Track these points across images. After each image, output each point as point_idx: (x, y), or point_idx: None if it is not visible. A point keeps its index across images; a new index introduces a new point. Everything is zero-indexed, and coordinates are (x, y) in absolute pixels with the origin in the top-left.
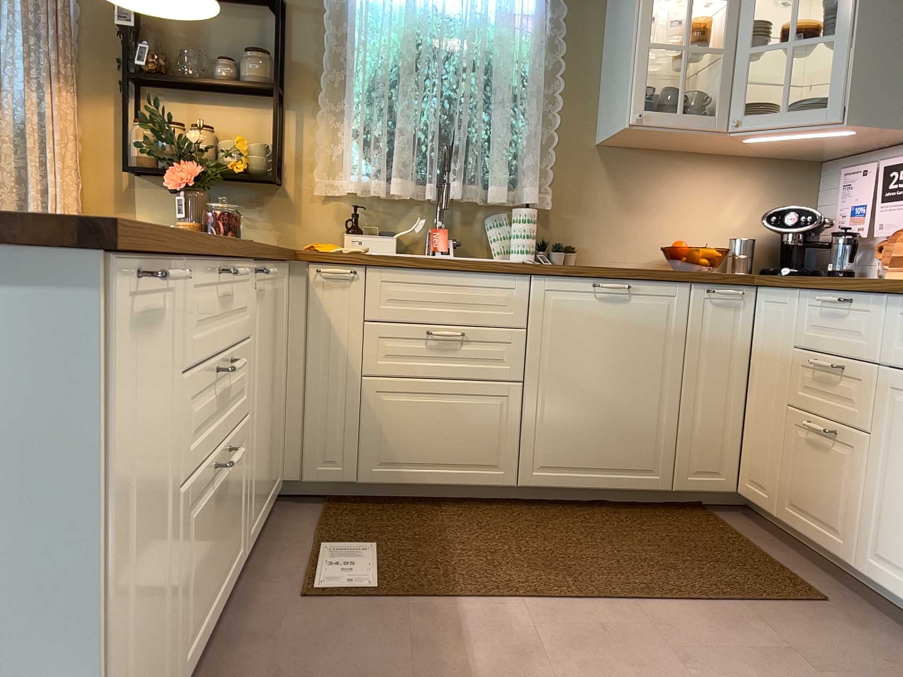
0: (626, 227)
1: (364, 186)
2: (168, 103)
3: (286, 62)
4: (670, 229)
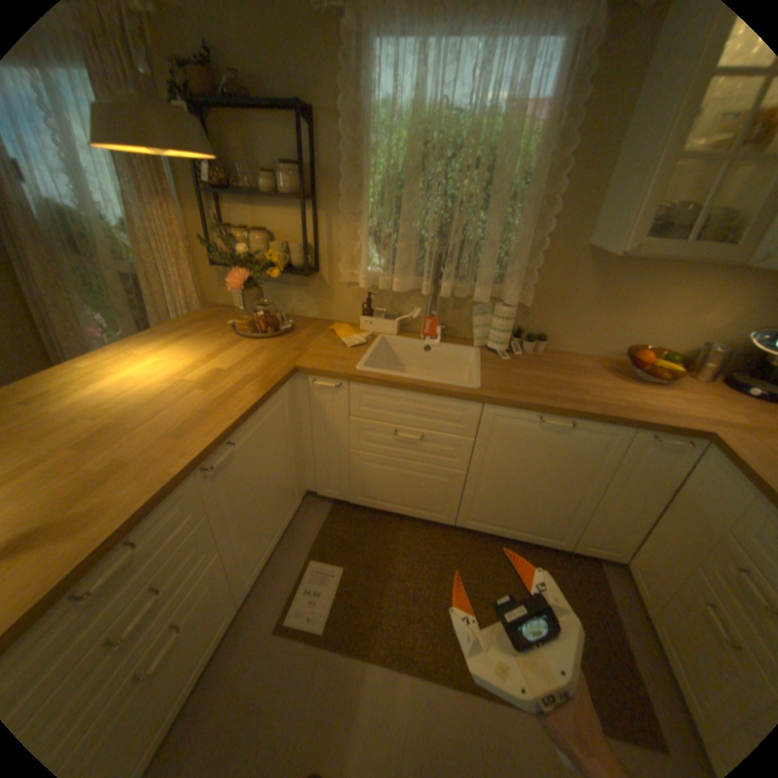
0: (599, 320)
1: (376, 277)
2: (234, 204)
3: (313, 166)
4: (642, 326)
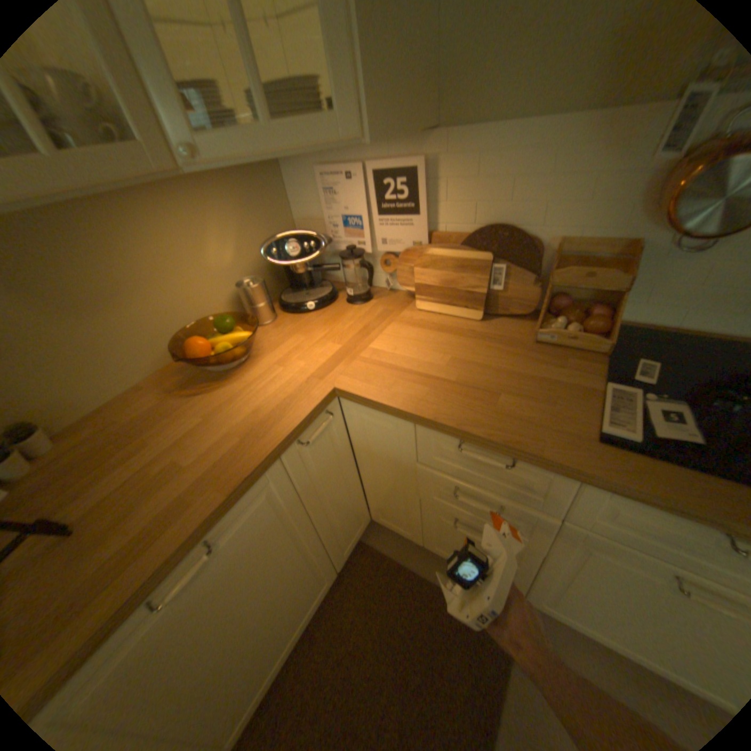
0: (89, 340)
1: None
2: None
3: None
4: (156, 307)
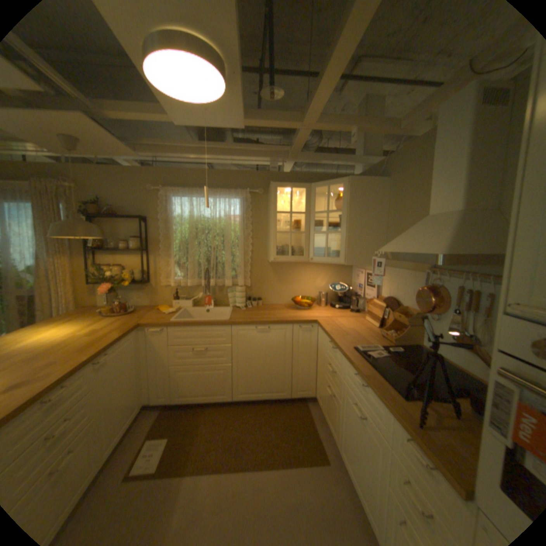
0: (280, 289)
1: (179, 281)
2: (104, 255)
3: (147, 237)
4: (296, 289)
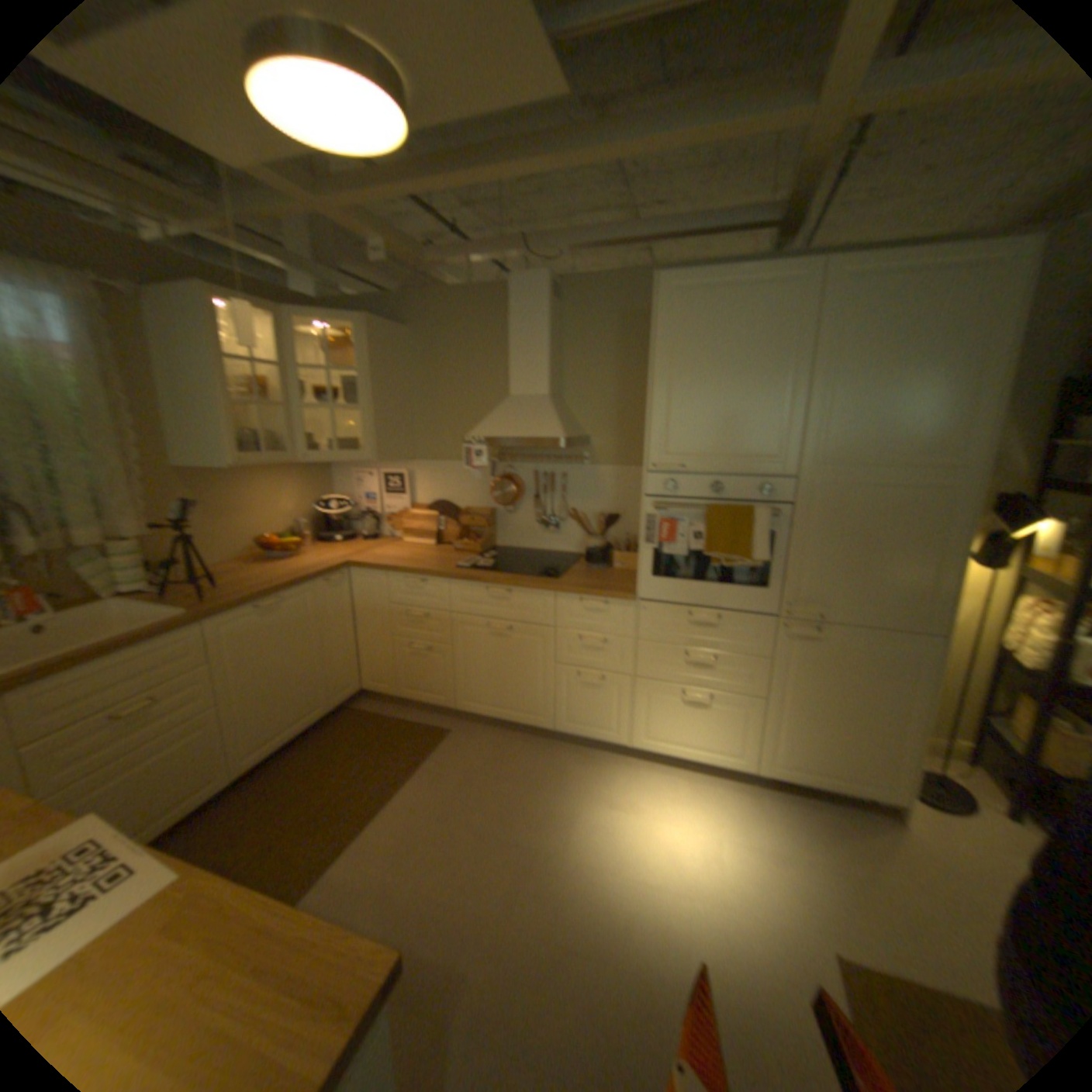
0: (216, 532)
1: None
2: None
3: None
4: (250, 526)
